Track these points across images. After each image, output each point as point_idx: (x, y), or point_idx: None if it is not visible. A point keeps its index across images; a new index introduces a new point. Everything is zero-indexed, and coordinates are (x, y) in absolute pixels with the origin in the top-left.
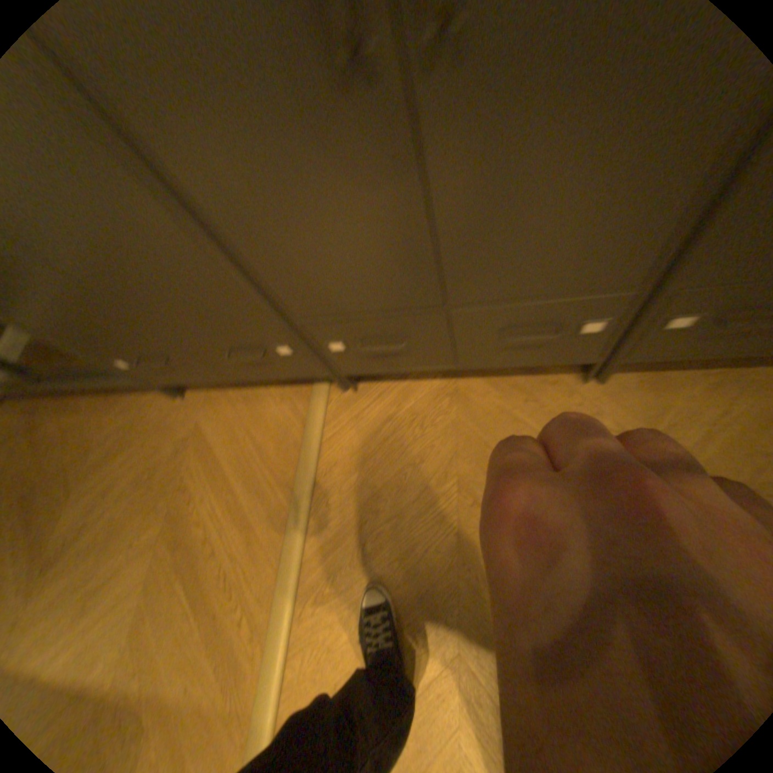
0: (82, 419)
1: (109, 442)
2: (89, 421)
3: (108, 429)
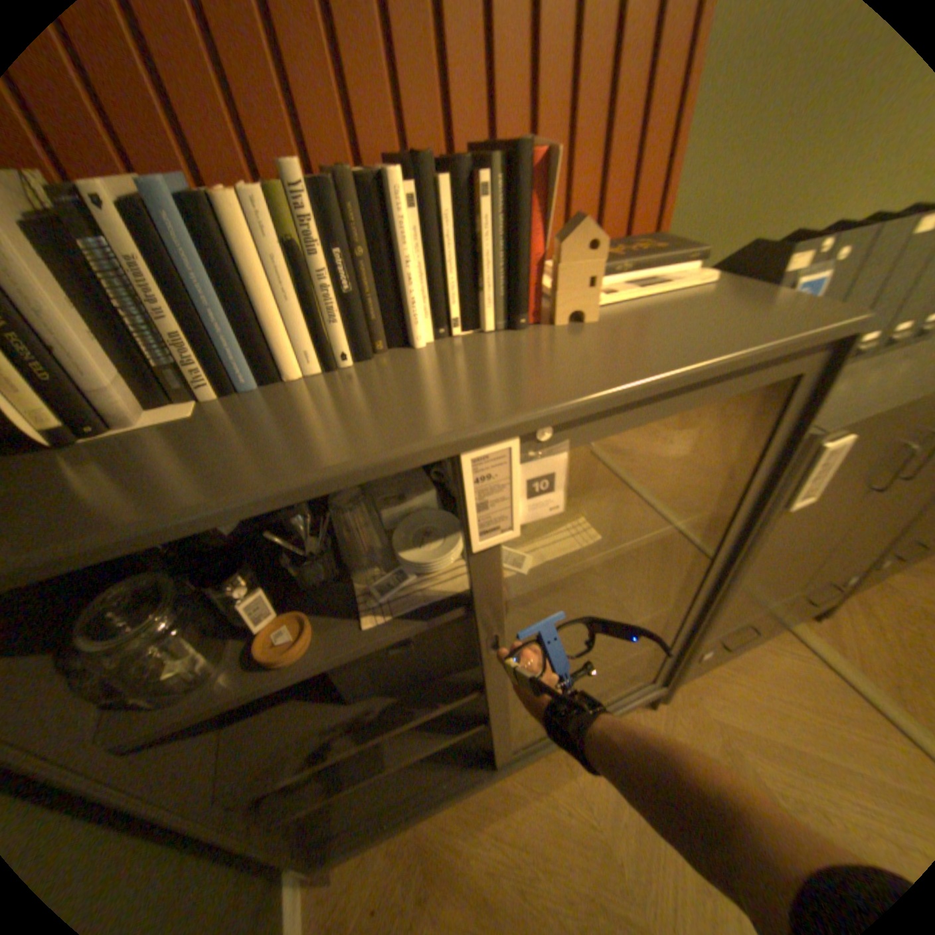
0: (537, 817)
1: (623, 822)
2: (553, 814)
3: (600, 804)
